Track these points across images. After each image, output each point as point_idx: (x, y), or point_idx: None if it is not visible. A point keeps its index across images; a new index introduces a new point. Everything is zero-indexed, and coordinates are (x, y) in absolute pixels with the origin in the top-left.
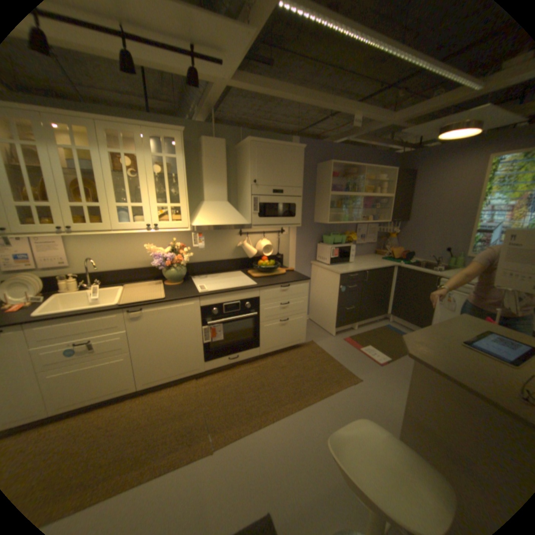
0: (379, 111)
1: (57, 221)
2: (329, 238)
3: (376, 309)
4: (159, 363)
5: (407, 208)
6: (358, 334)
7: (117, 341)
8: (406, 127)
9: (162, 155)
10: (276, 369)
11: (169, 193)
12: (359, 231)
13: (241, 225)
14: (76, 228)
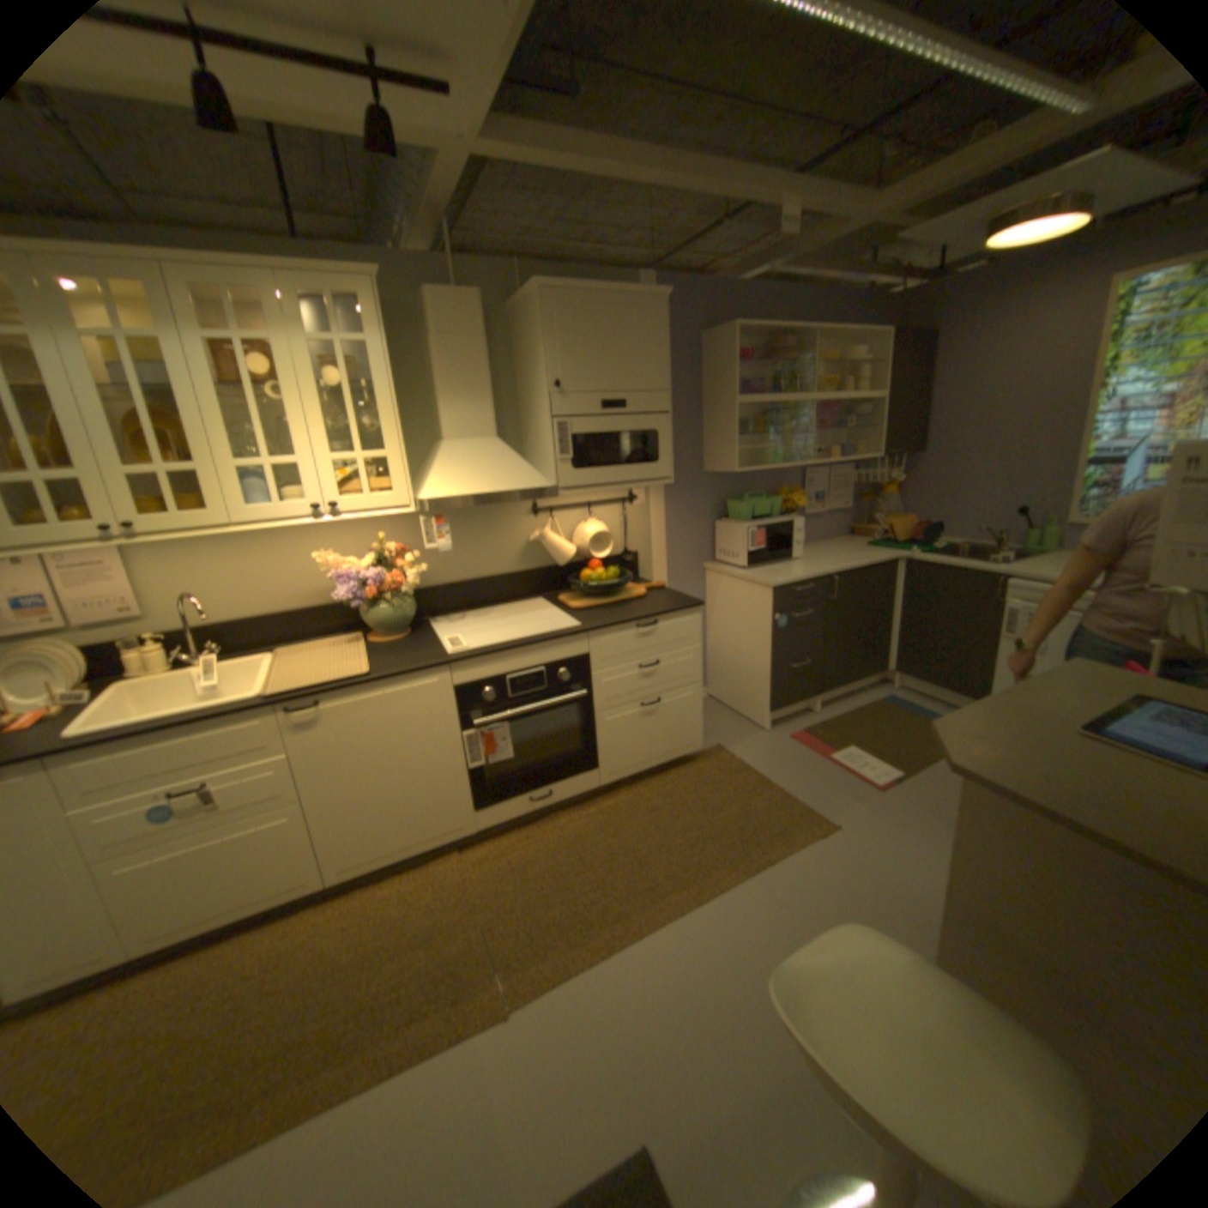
0: (840, 193)
1: (100, 515)
2: (742, 507)
3: (862, 663)
4: (372, 822)
5: (920, 423)
6: (824, 722)
7: (270, 780)
8: (907, 227)
9: (334, 340)
10: (641, 816)
11: (361, 430)
12: (811, 485)
13: (536, 493)
14: (146, 527)
